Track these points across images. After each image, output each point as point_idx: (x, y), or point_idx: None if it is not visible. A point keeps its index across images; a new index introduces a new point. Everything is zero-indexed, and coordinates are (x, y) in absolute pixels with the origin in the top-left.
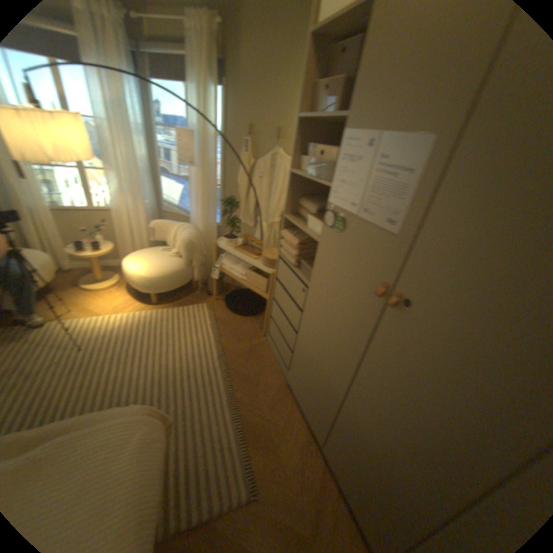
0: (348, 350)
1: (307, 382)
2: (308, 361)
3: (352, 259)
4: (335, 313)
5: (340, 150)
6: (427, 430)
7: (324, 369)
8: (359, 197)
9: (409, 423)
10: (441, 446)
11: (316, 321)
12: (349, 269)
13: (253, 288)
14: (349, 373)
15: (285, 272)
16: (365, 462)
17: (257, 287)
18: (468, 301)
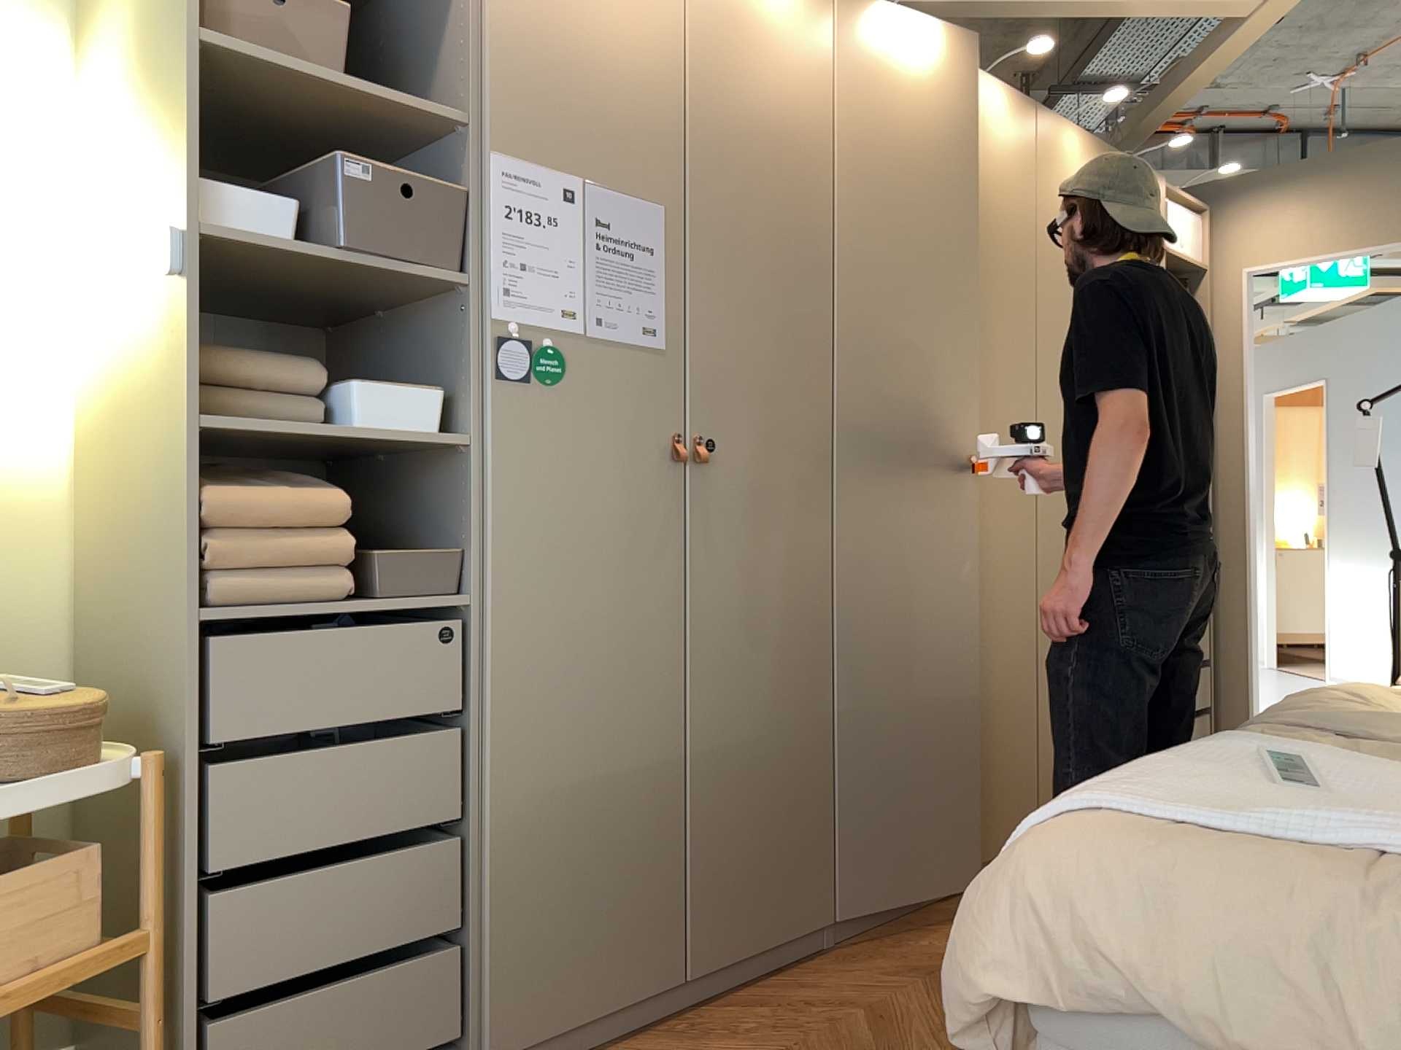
0: (657, 626)
1: (580, 892)
2: (561, 819)
3: (600, 427)
4: (600, 580)
5: (478, 195)
6: (786, 593)
7: (620, 754)
8: (574, 295)
9: (772, 616)
10: (800, 592)
11: (551, 660)
12: (600, 452)
13: (10, 991)
14: (675, 672)
15: (293, 655)
16: (757, 795)
17: (35, 952)
18: (757, 396)
